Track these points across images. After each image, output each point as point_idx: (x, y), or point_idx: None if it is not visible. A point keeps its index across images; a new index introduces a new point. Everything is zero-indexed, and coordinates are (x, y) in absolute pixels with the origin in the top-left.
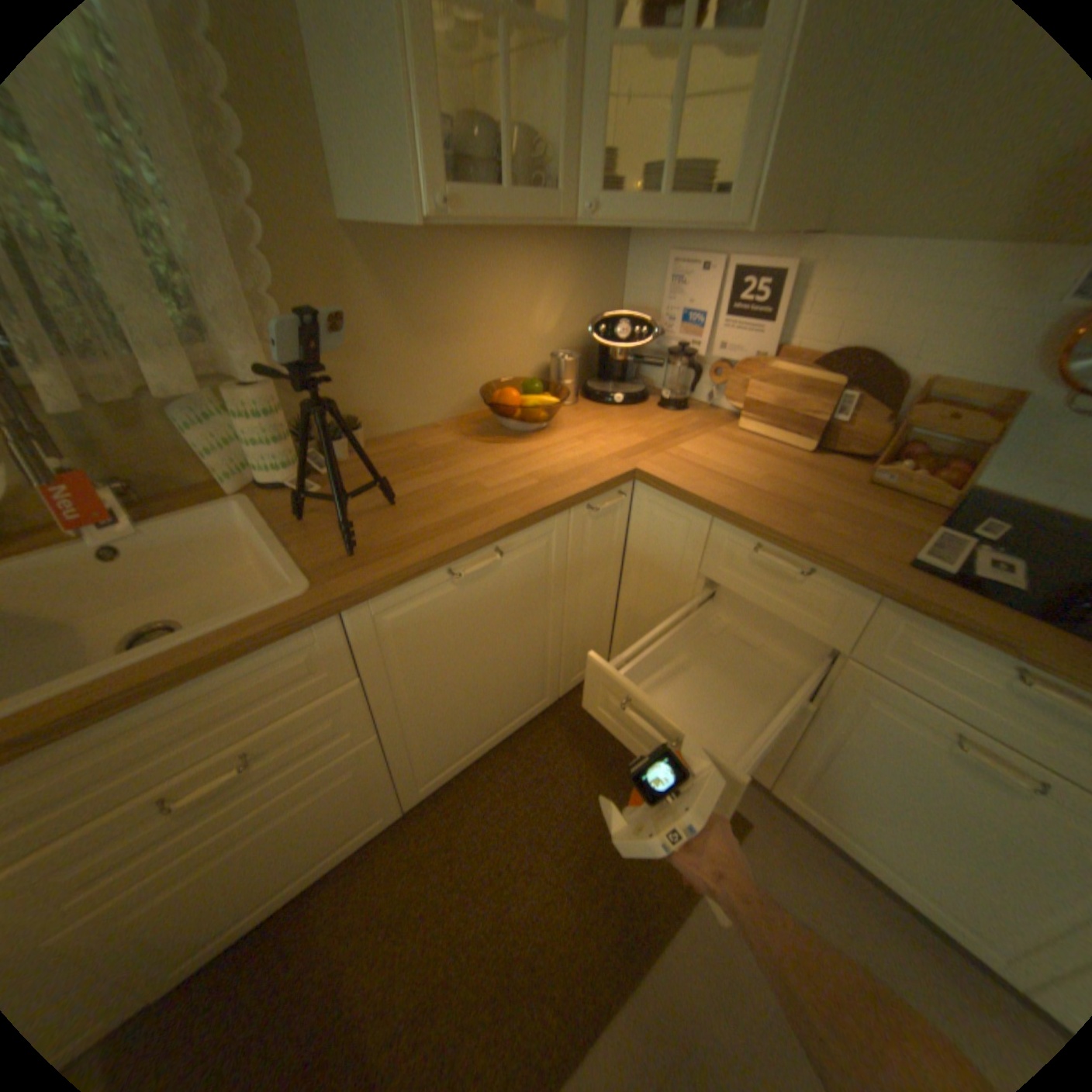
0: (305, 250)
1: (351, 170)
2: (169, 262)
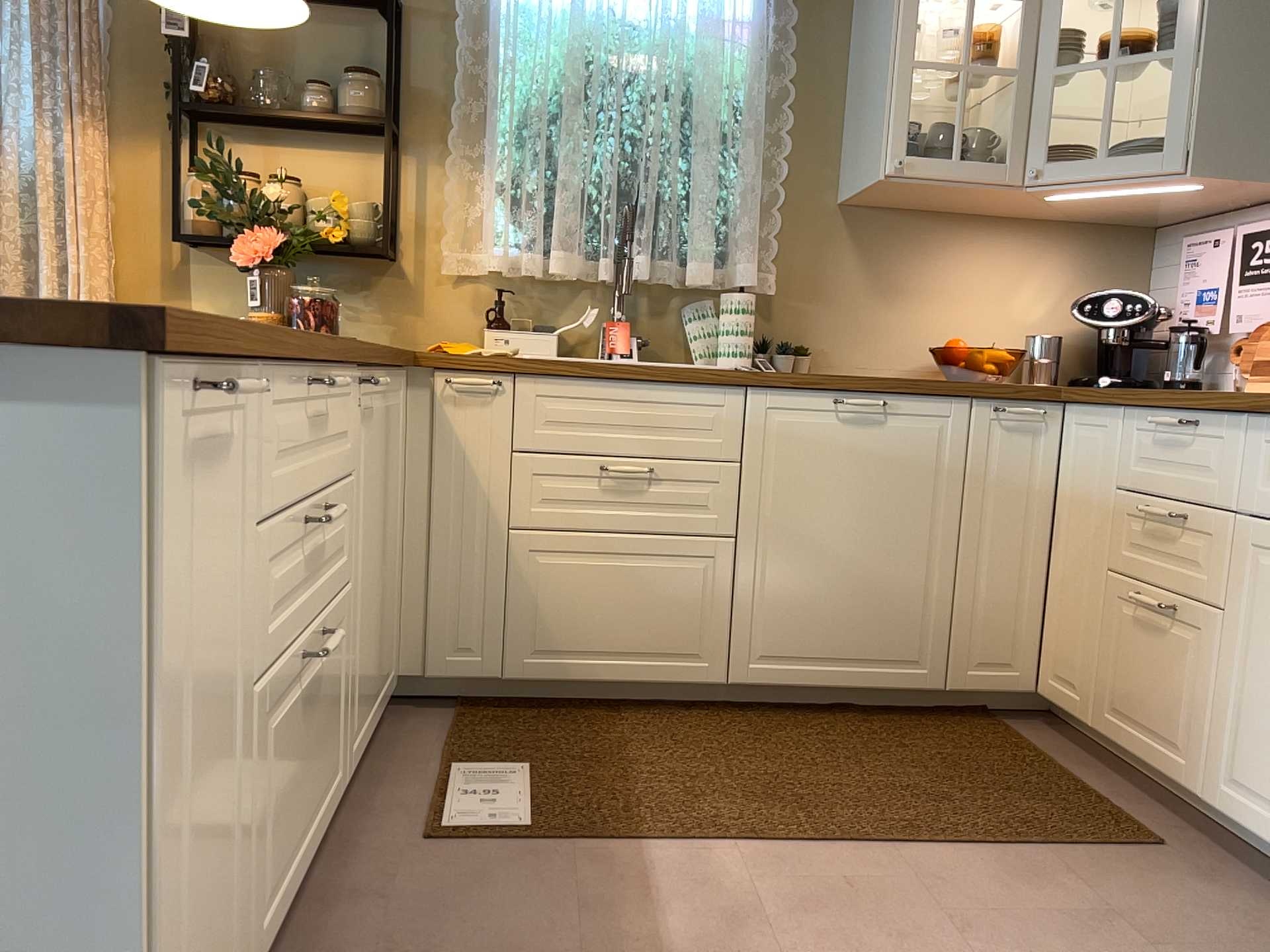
0: (809, 219)
1: (854, 166)
2: (724, 216)
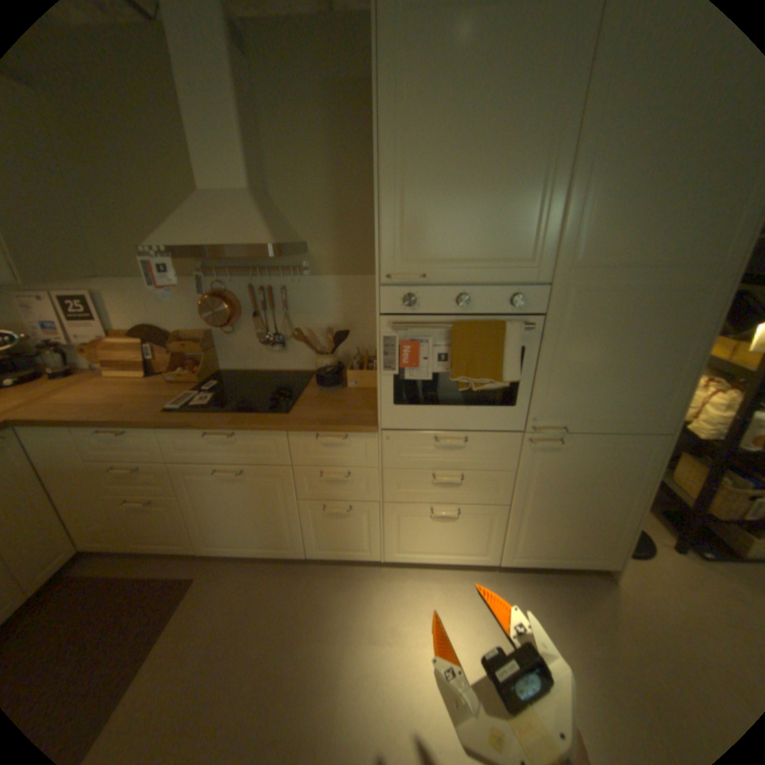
0: None
1: None
2: None
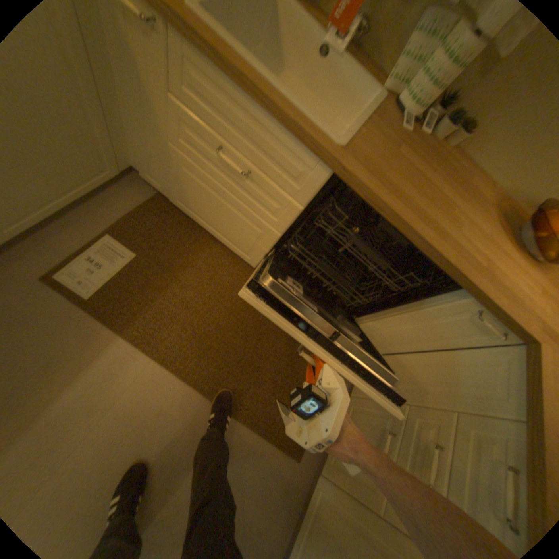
0: None
1: None
2: None
